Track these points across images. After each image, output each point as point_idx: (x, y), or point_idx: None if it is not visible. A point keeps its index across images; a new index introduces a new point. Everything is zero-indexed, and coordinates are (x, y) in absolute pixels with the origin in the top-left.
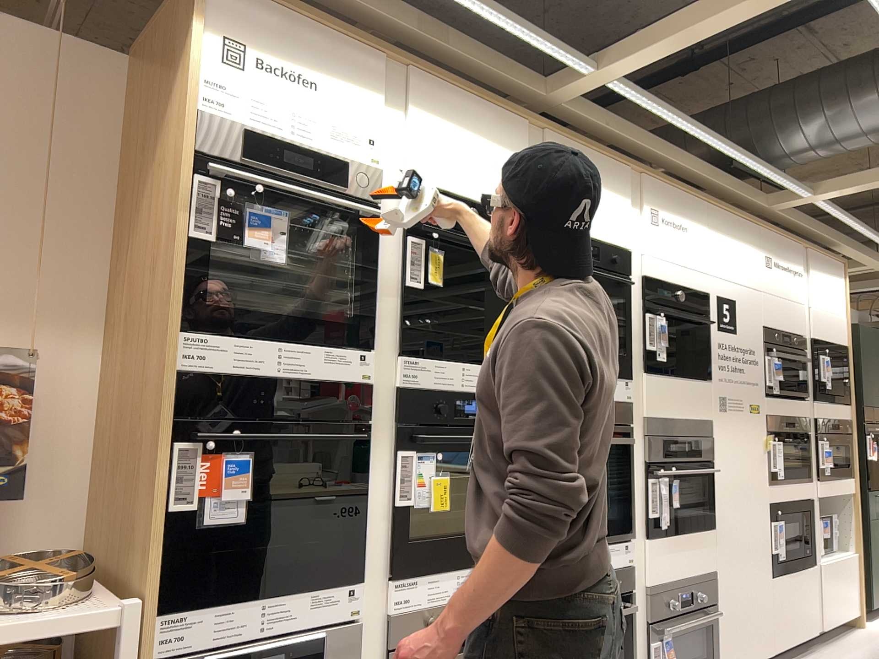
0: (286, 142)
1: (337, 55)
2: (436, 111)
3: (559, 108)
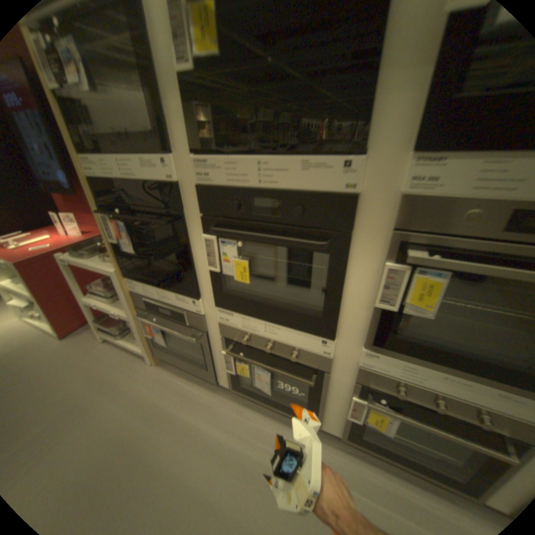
0: None
1: None
2: None
3: None
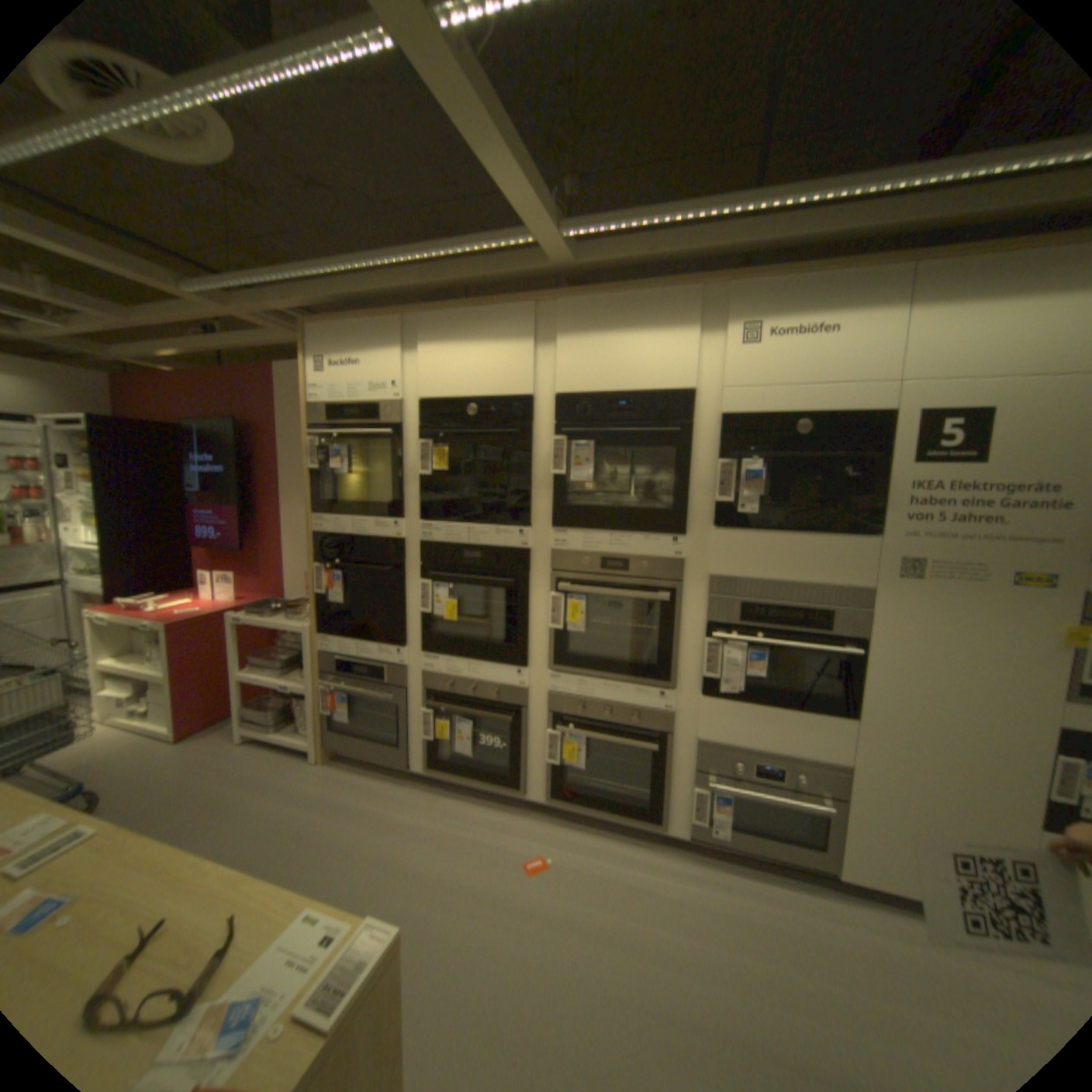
0: (340, 401)
1: (363, 328)
2: (437, 332)
3: (580, 255)
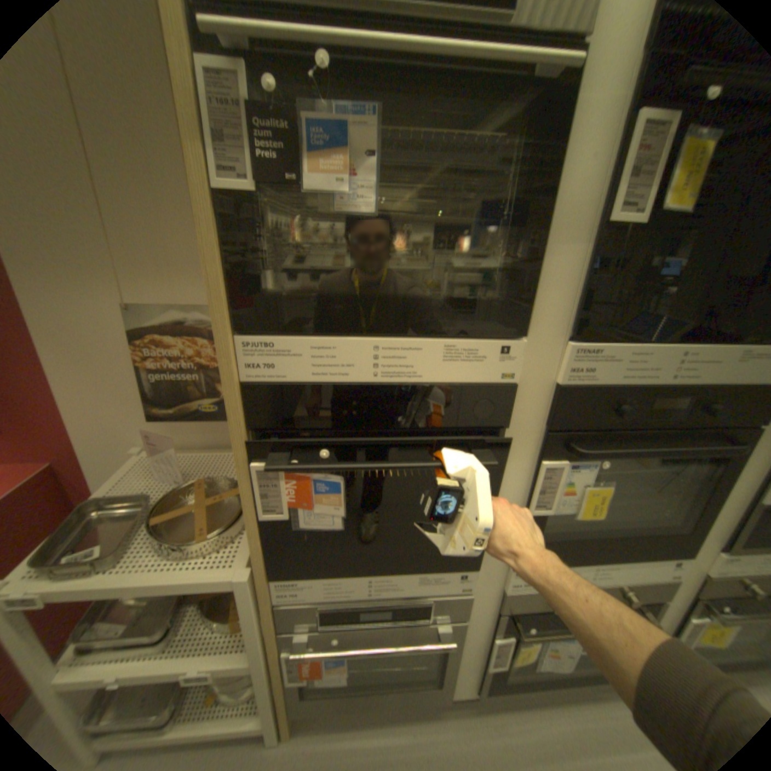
0: None
1: None
2: None
3: None
